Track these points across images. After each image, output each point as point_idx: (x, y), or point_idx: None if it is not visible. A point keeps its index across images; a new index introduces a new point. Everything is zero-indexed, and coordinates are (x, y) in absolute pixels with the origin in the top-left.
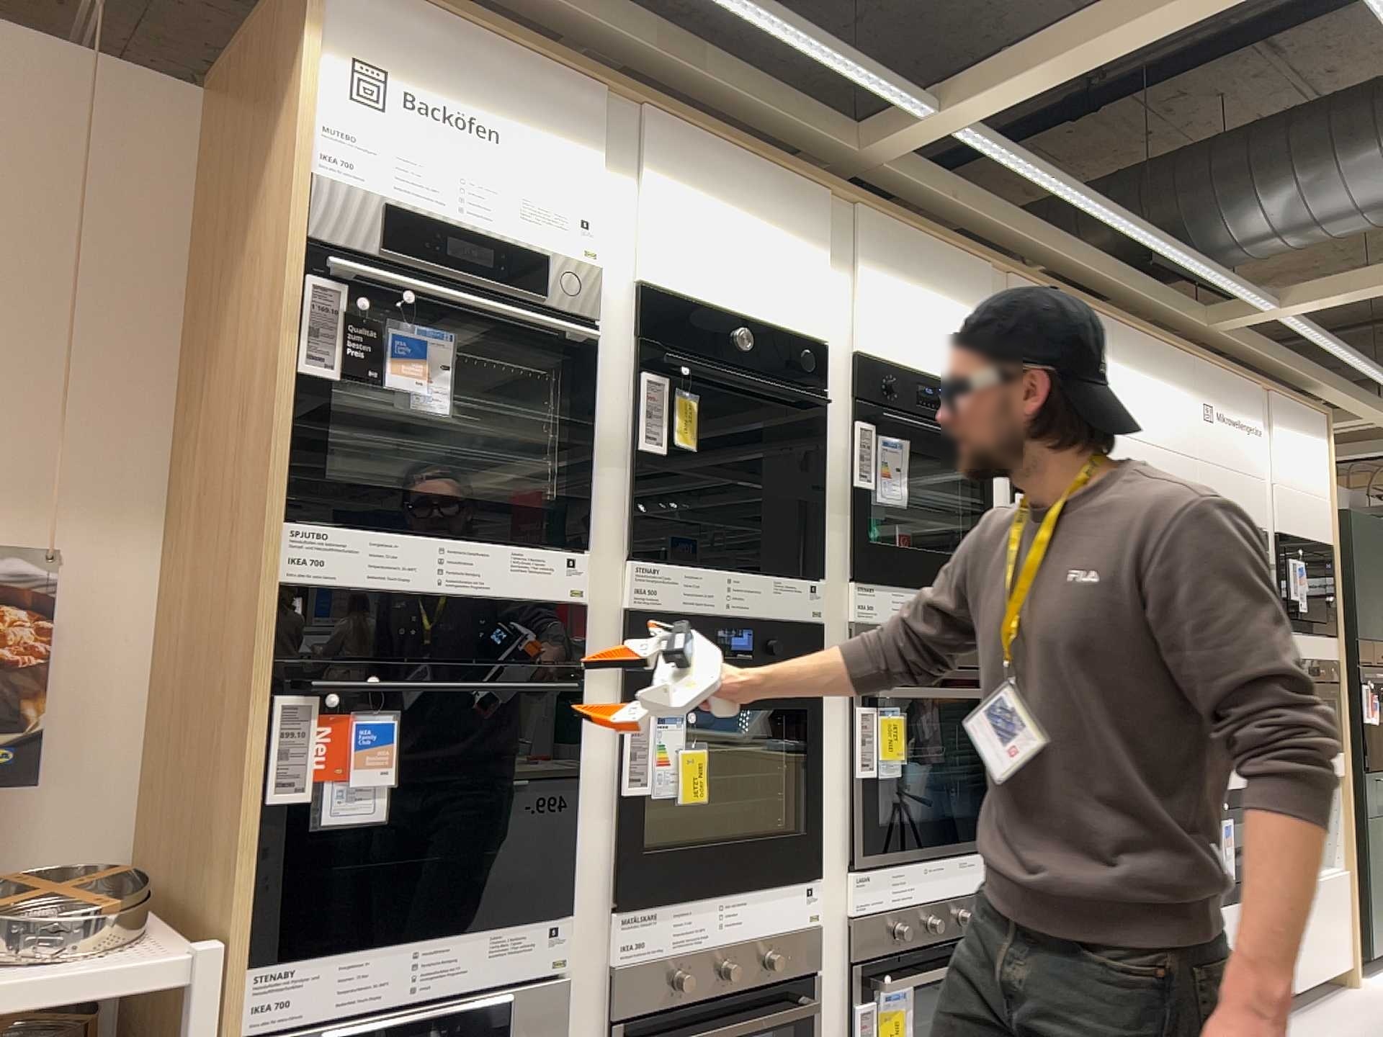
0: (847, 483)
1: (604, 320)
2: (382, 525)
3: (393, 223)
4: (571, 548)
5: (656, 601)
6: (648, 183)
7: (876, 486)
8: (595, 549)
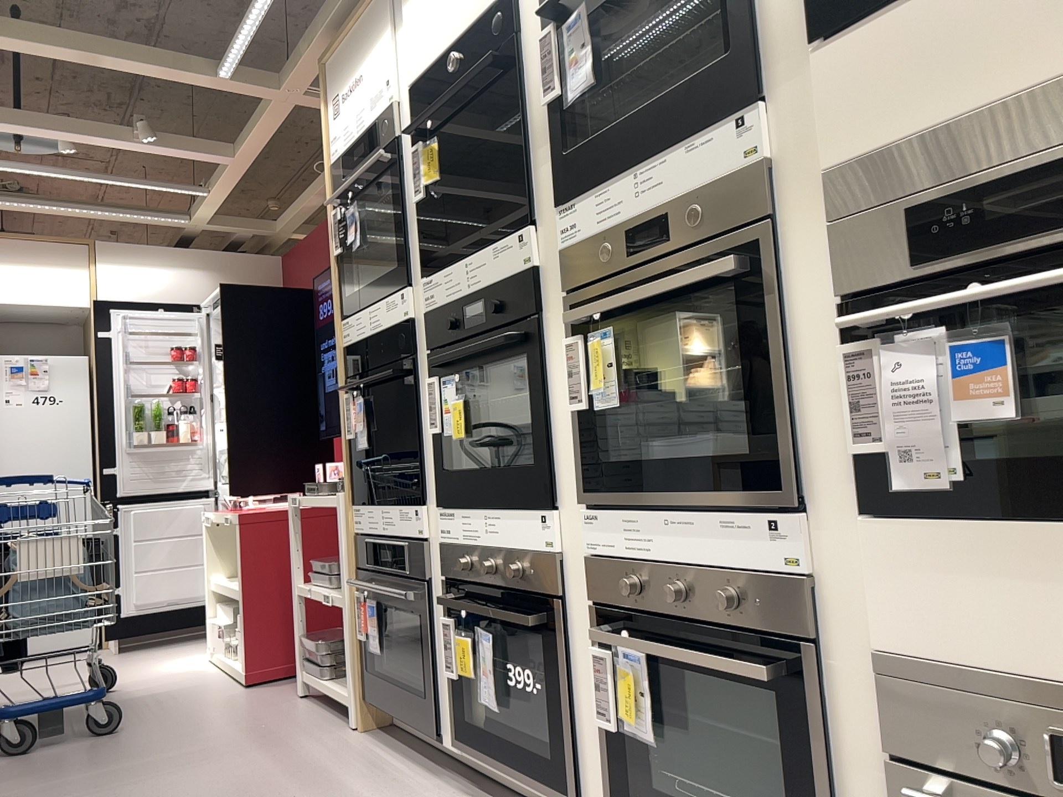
0: (546, 101)
1: (399, 129)
2: (353, 312)
3: (338, 164)
4: (399, 288)
5: (432, 303)
6: (404, 8)
7: (572, 78)
8: (411, 282)
